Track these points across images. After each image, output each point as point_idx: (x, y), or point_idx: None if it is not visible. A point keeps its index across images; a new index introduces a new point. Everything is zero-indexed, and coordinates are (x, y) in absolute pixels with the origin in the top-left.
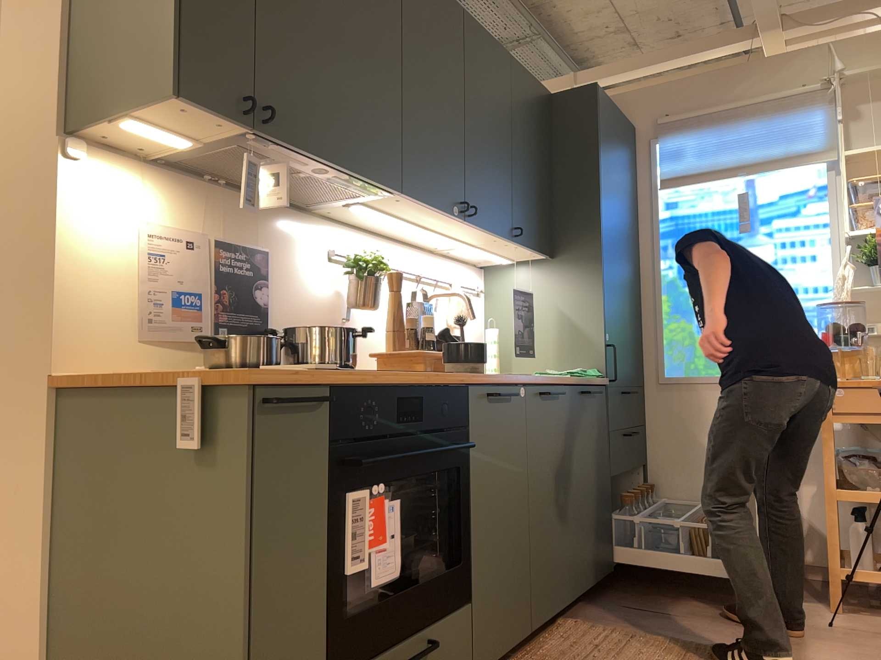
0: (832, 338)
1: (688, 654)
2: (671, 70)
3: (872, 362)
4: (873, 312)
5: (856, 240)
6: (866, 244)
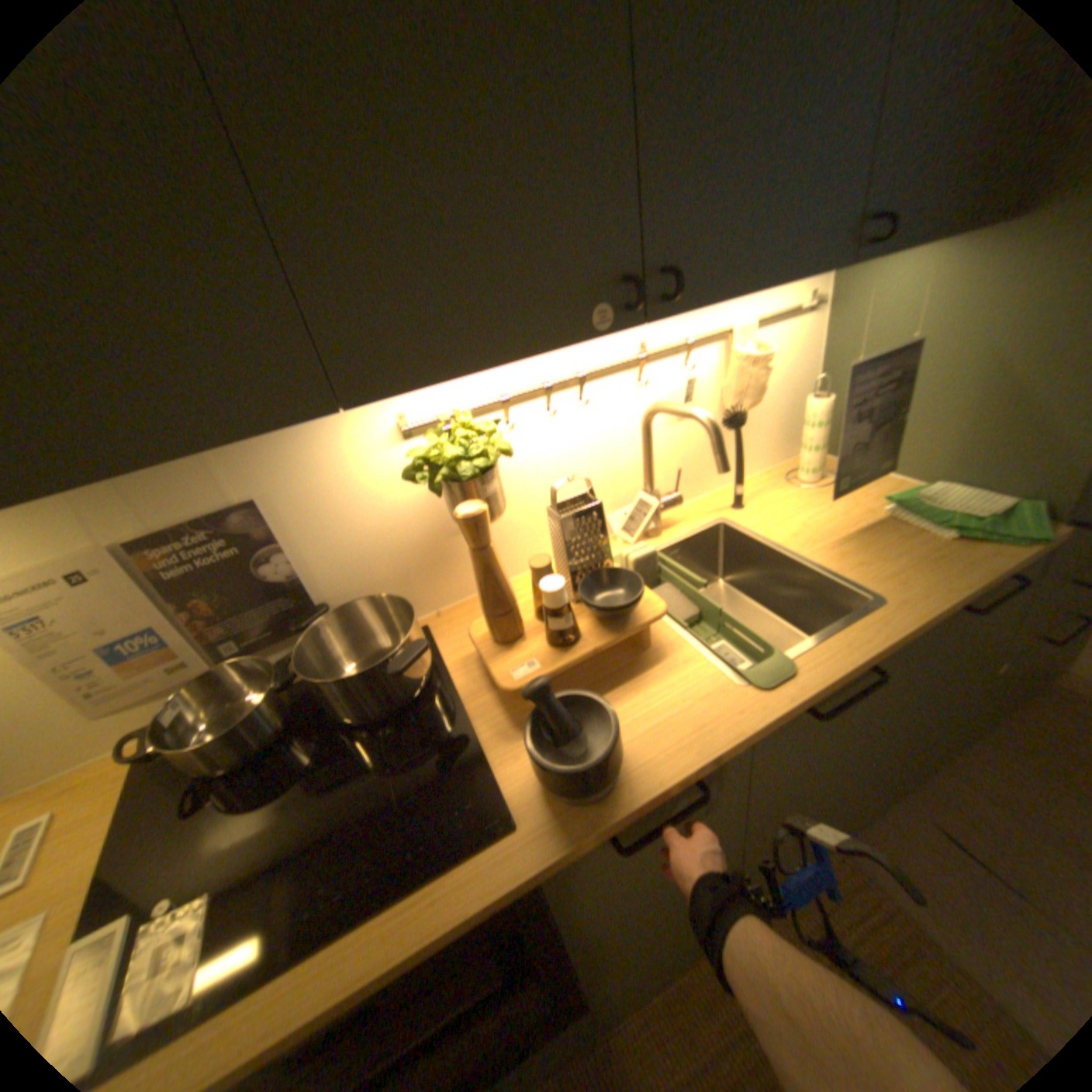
0: None
1: None
2: None
3: None
4: None
5: None
6: None
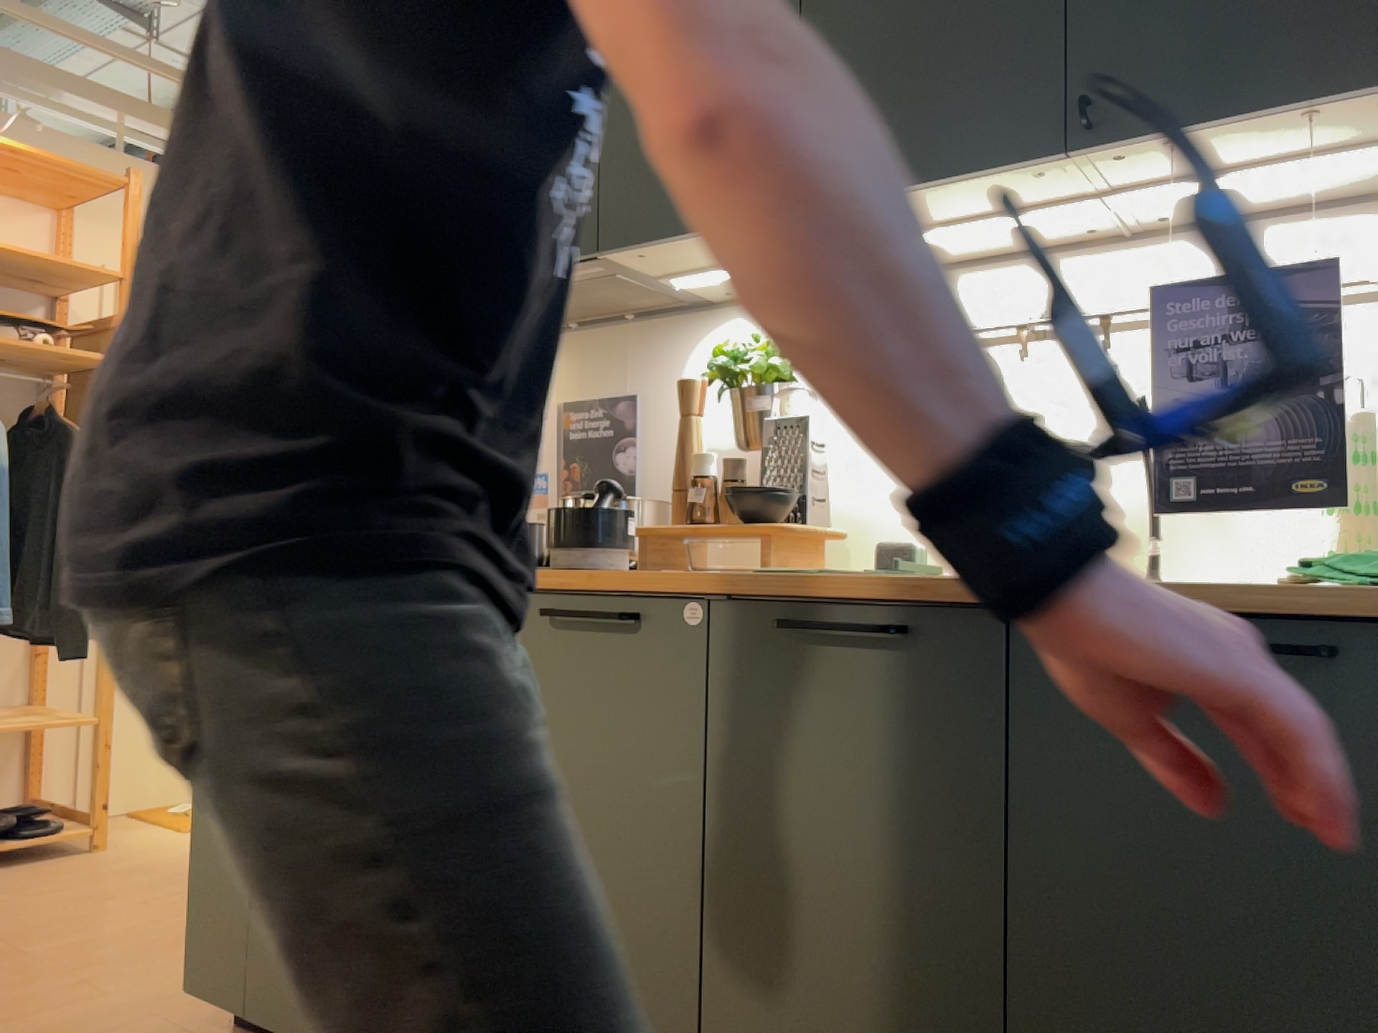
0: None
1: None
2: None
3: None
4: None
5: None
6: None
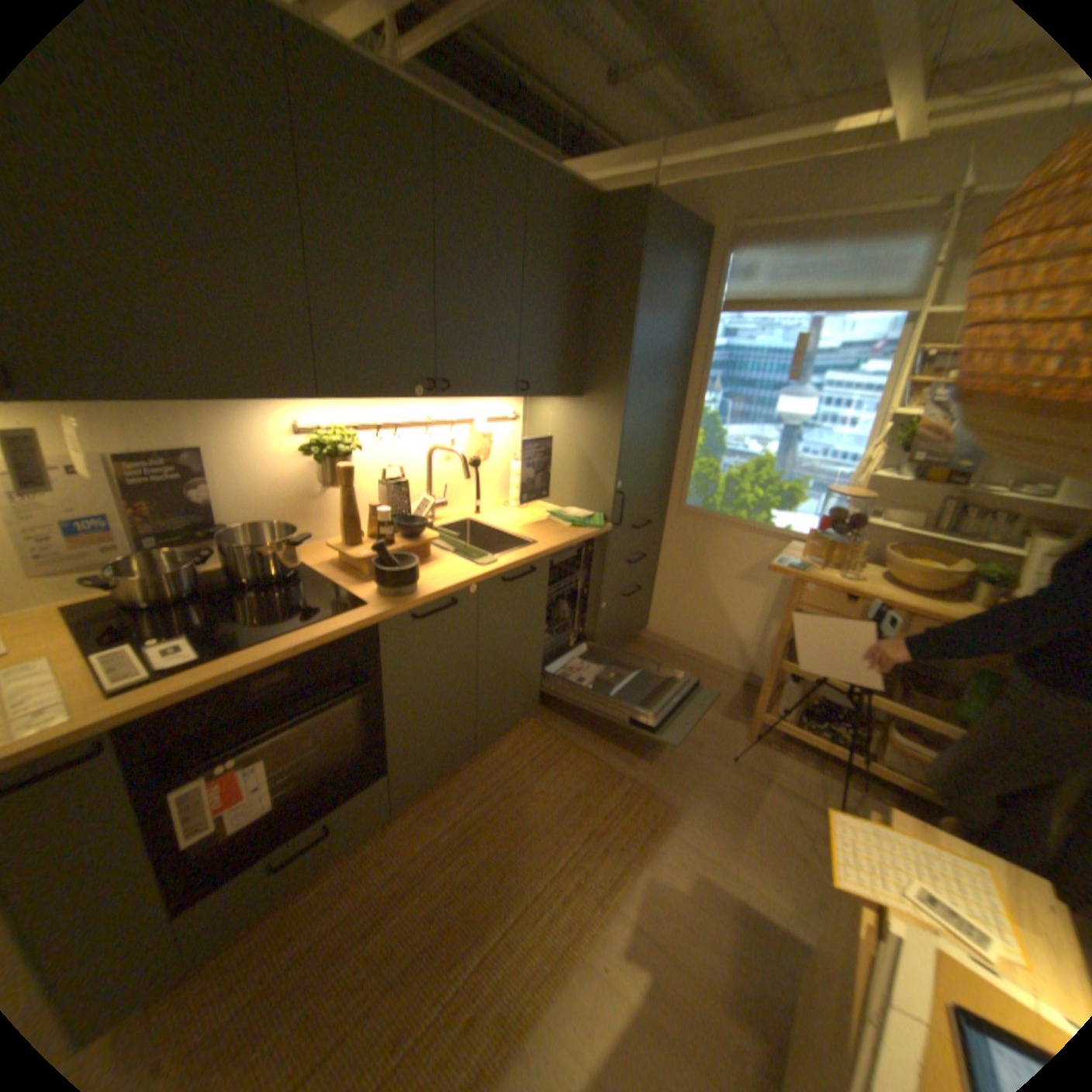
0: (833, 522)
1: (595, 785)
2: (777, 144)
3: (858, 560)
4: (893, 493)
5: (906, 413)
6: (914, 421)
